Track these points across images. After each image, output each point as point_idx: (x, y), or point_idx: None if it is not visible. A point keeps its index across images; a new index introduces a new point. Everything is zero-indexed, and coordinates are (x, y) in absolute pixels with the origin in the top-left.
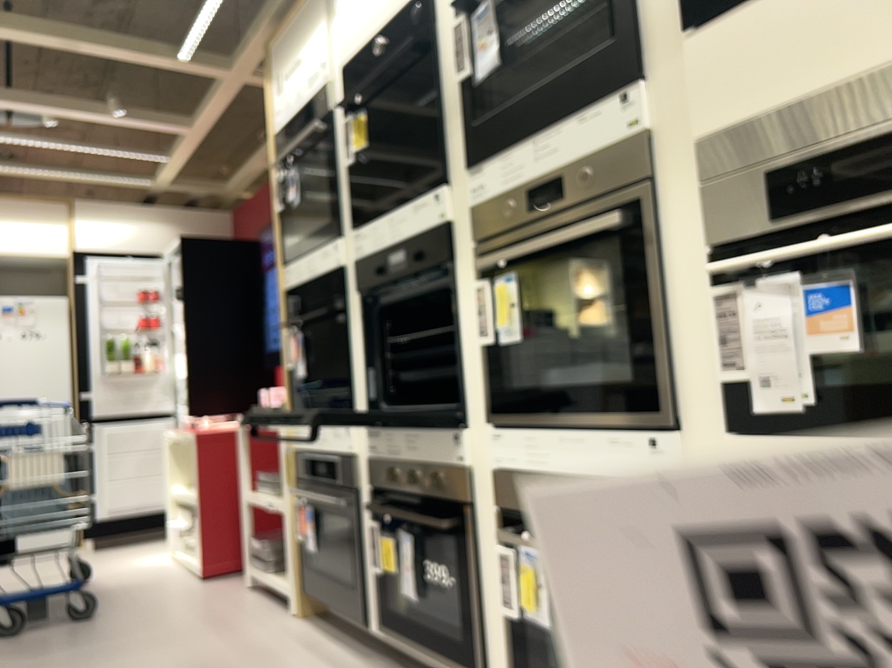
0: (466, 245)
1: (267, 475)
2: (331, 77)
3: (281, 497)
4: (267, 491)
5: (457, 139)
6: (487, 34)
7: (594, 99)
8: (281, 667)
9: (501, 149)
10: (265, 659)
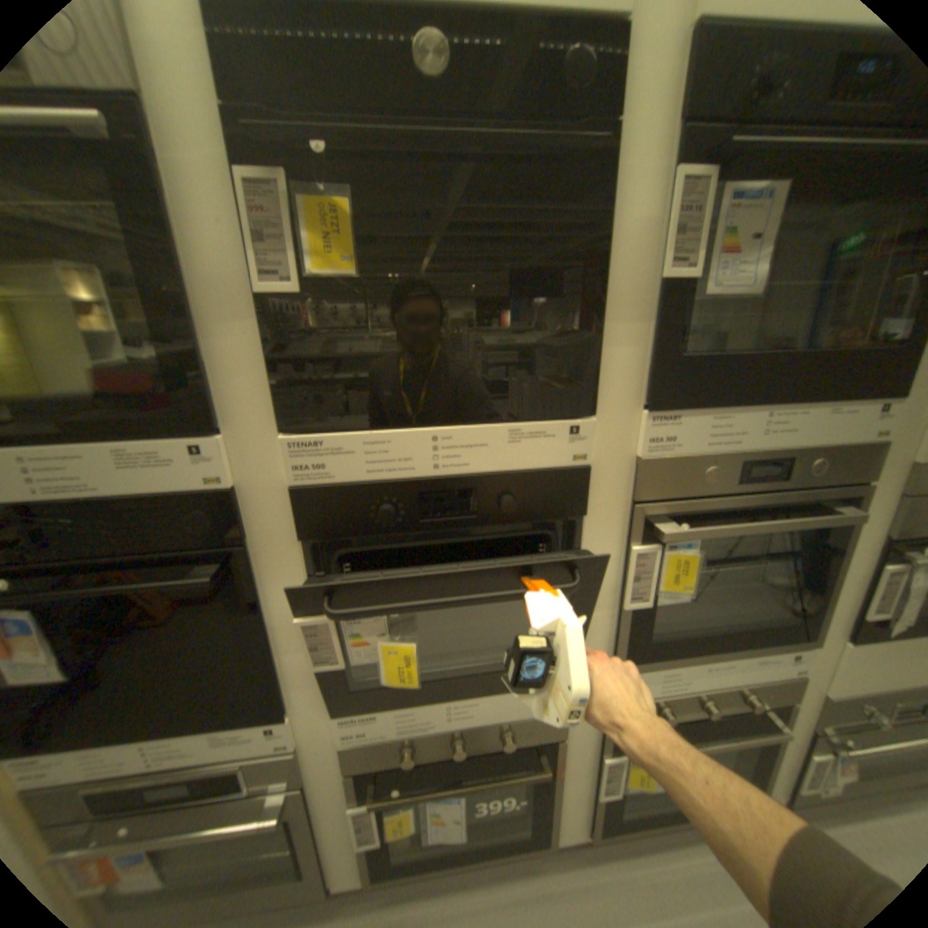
0: (610, 497)
1: None
2: None
3: None
4: None
5: (626, 354)
6: (755, 233)
7: (856, 396)
8: None
9: (720, 402)
10: None
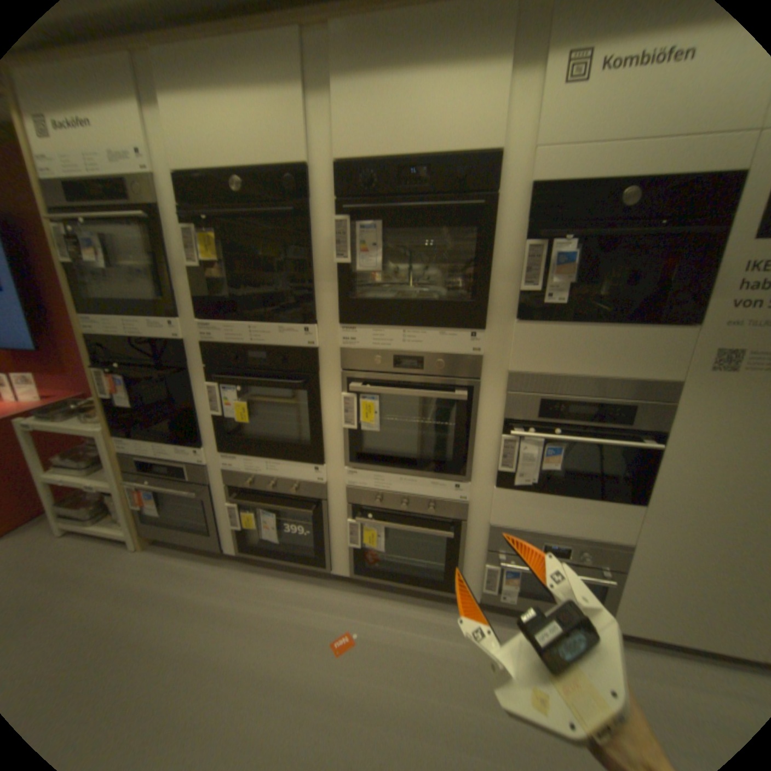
0: (332, 367)
1: (61, 460)
2: (152, 172)
3: (92, 478)
4: (67, 473)
5: (328, 298)
6: (372, 245)
7: (453, 327)
8: (166, 600)
9: (374, 324)
10: (147, 598)
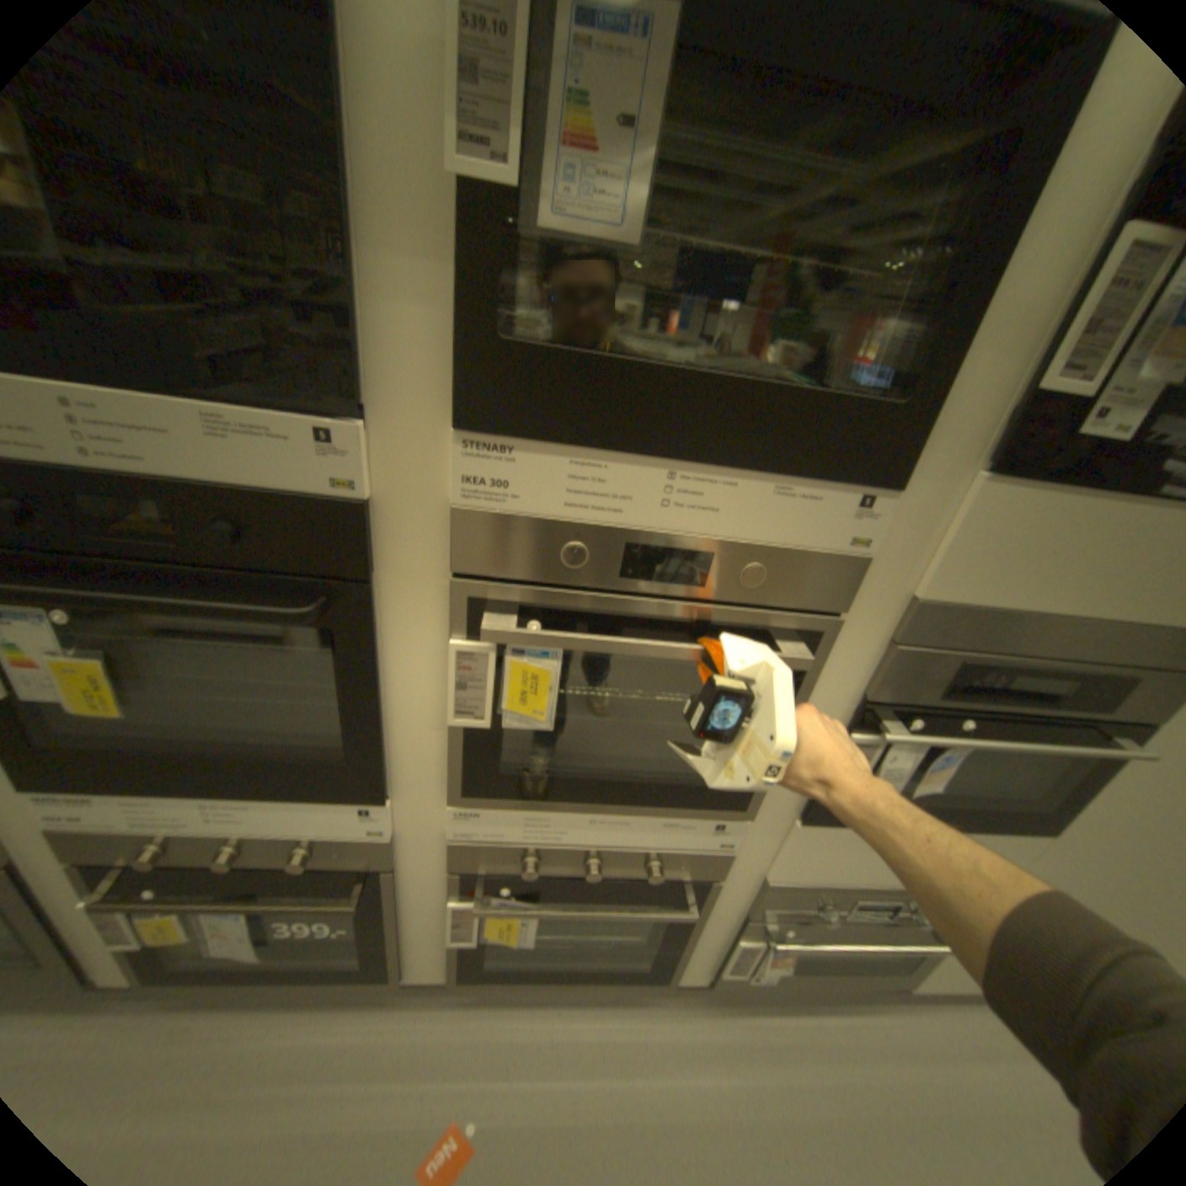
0: (418, 559)
1: None
2: None
3: None
4: None
5: (412, 319)
6: (624, 113)
7: (821, 472)
8: None
9: (582, 438)
10: None
